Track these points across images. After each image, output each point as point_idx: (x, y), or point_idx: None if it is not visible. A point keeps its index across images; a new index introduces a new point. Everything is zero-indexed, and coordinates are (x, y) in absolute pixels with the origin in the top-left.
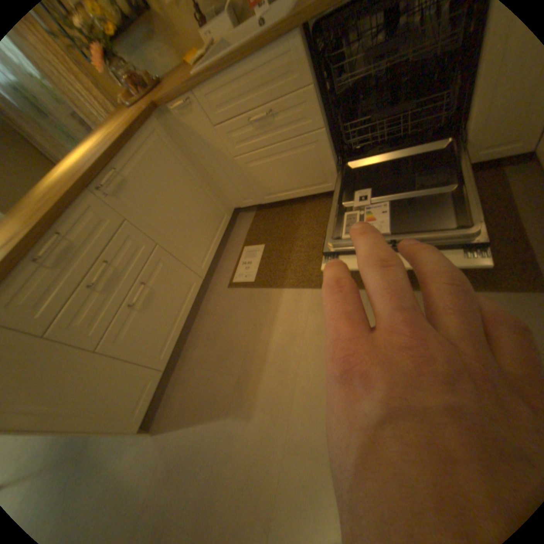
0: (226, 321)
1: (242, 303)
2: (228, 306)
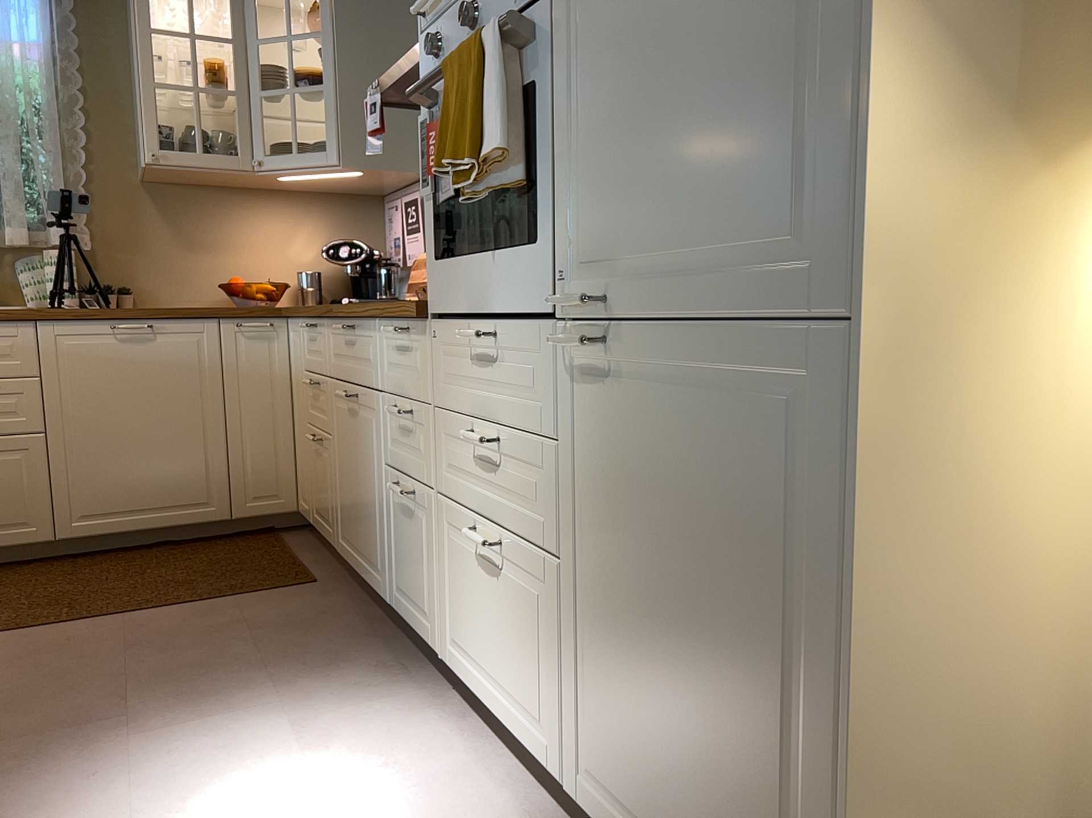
0: None
1: None
2: None
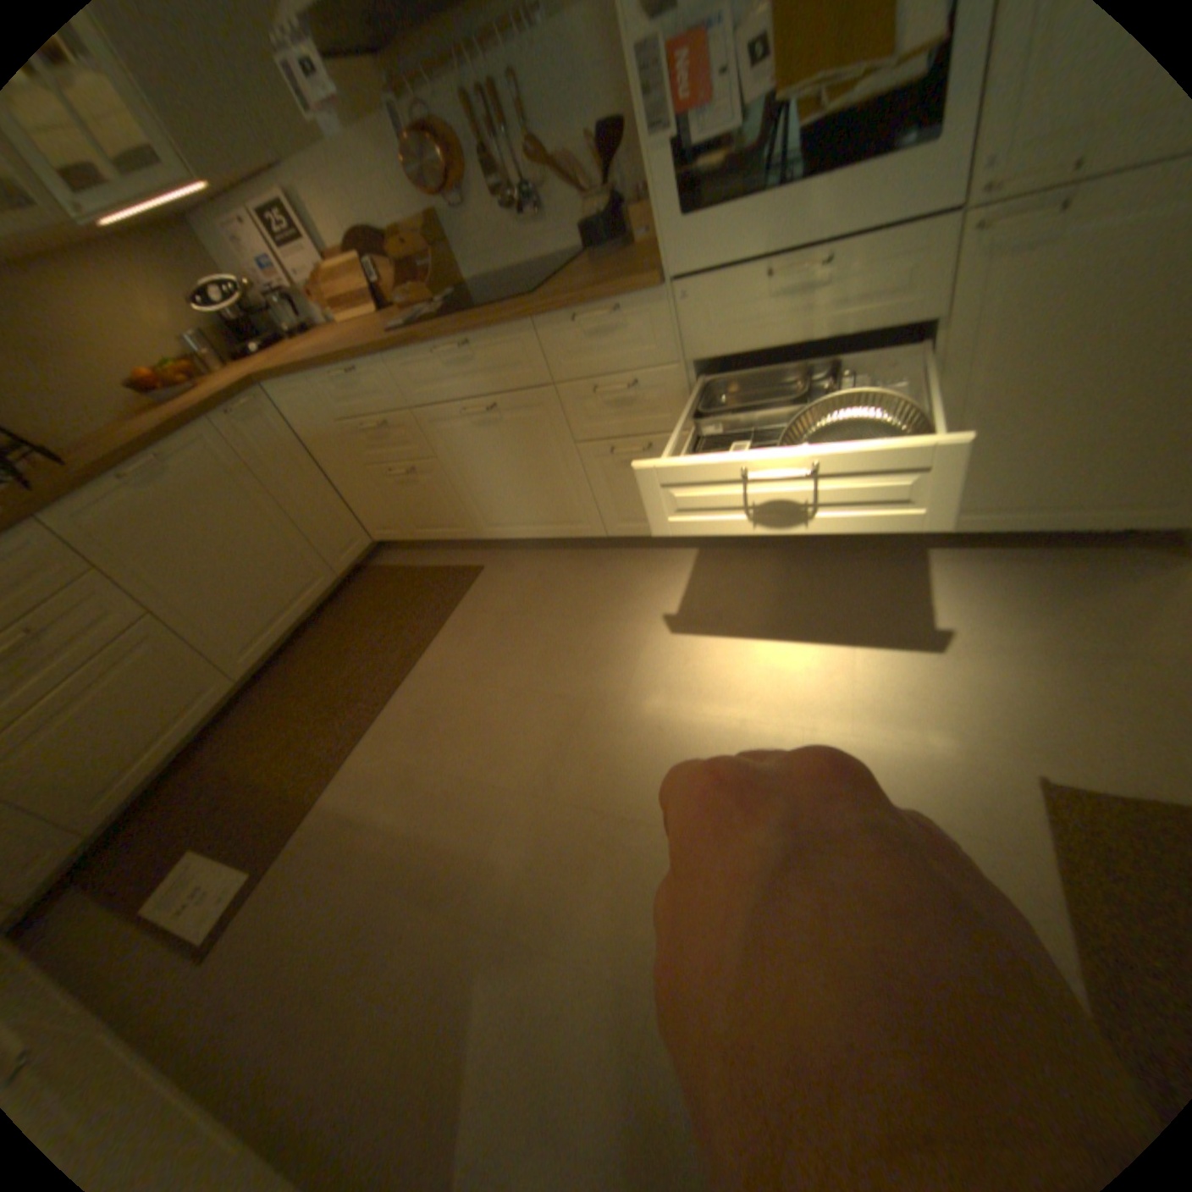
0: (281, 958)
1: (273, 910)
2: (250, 955)
